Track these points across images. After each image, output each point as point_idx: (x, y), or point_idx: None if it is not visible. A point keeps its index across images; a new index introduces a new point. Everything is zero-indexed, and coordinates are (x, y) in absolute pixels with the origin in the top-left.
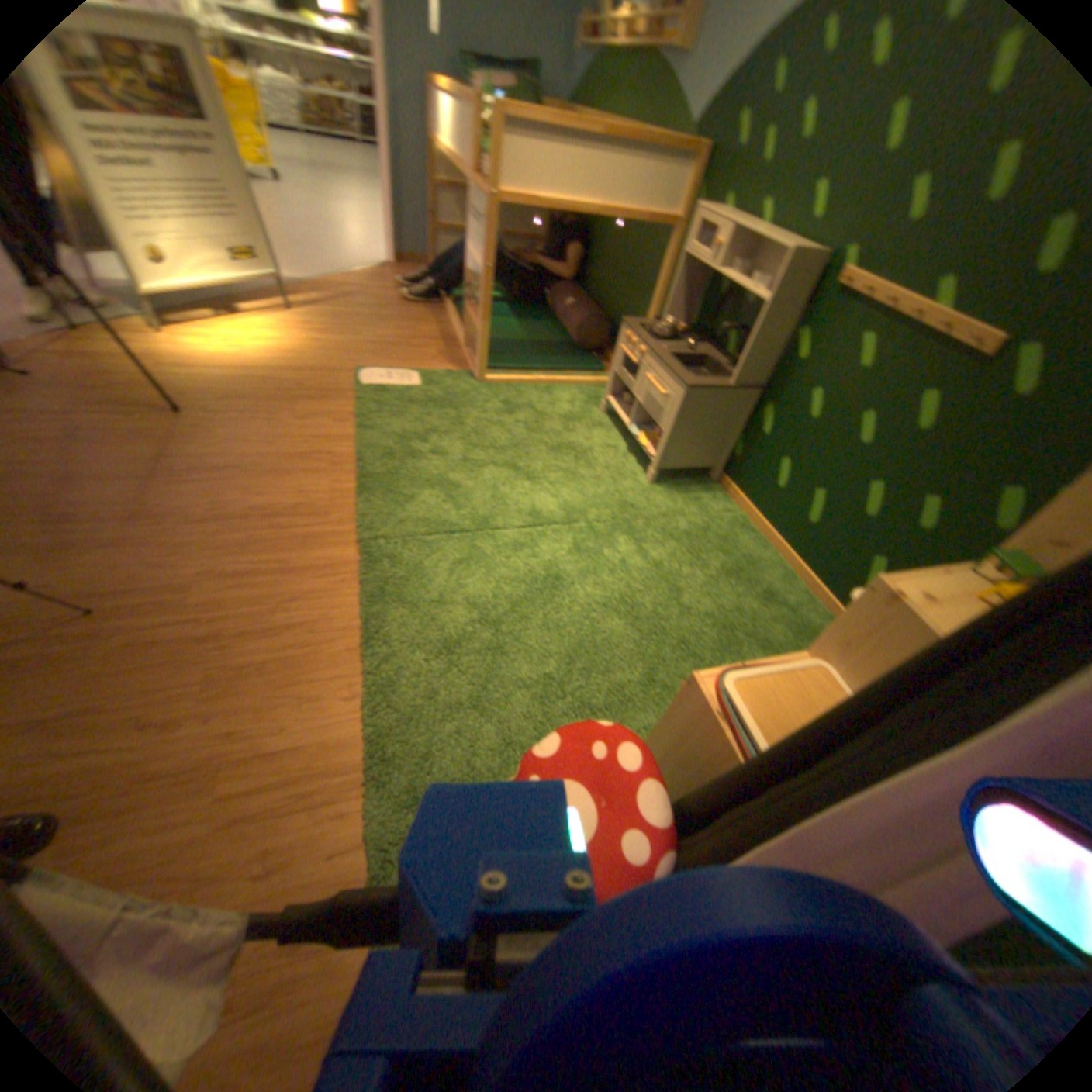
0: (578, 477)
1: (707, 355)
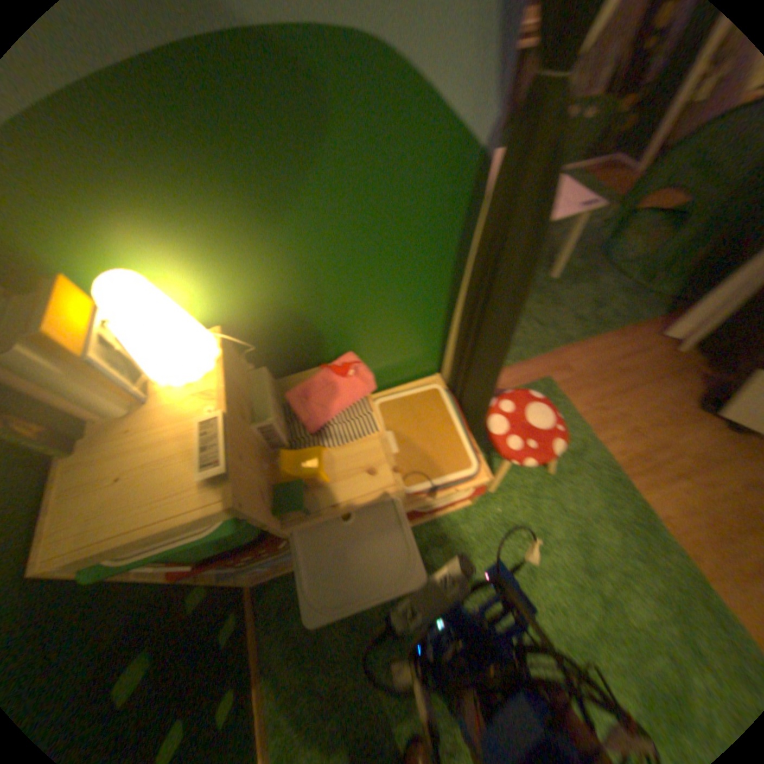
0: None
1: None
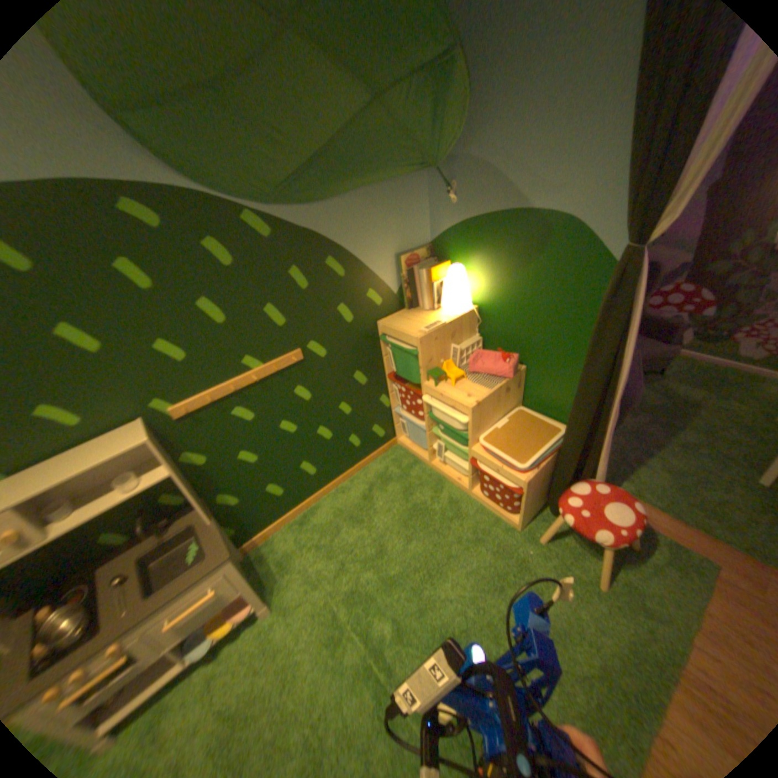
0: (285, 695)
1: (137, 558)
